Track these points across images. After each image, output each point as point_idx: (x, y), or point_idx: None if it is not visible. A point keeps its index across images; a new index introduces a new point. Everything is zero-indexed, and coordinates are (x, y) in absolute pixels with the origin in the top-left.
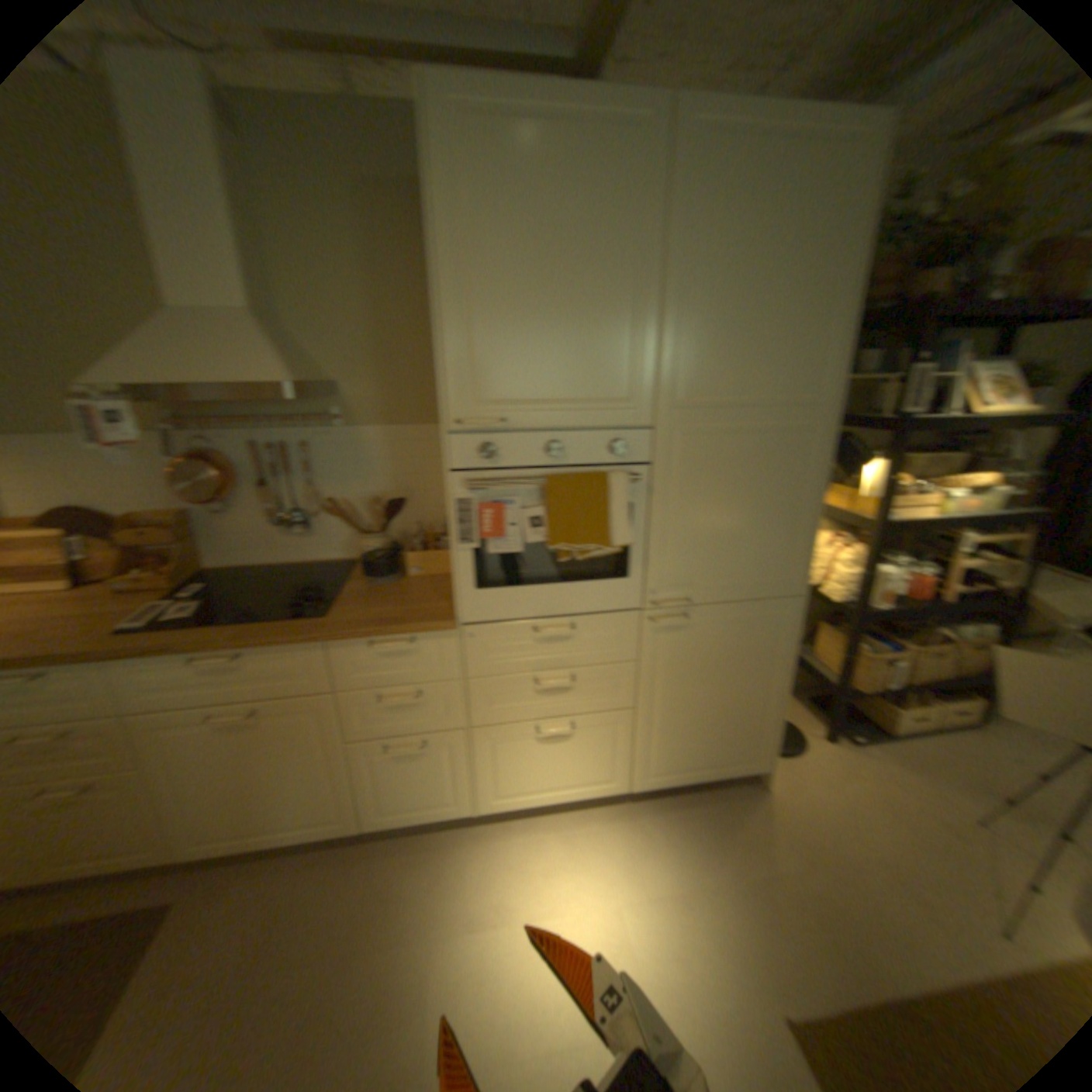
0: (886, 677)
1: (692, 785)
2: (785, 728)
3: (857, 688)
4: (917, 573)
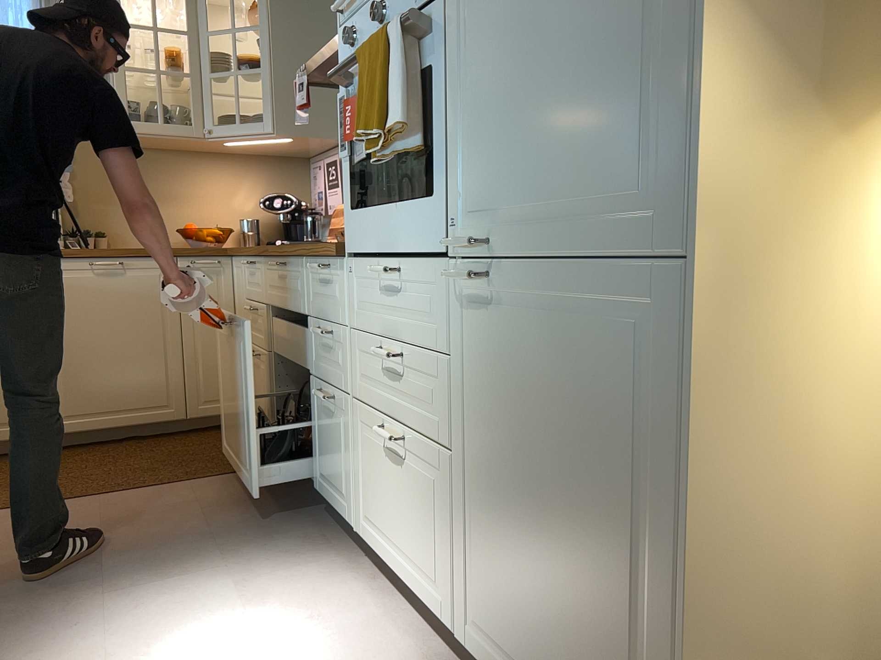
0: None
1: None
2: None
3: None
4: None
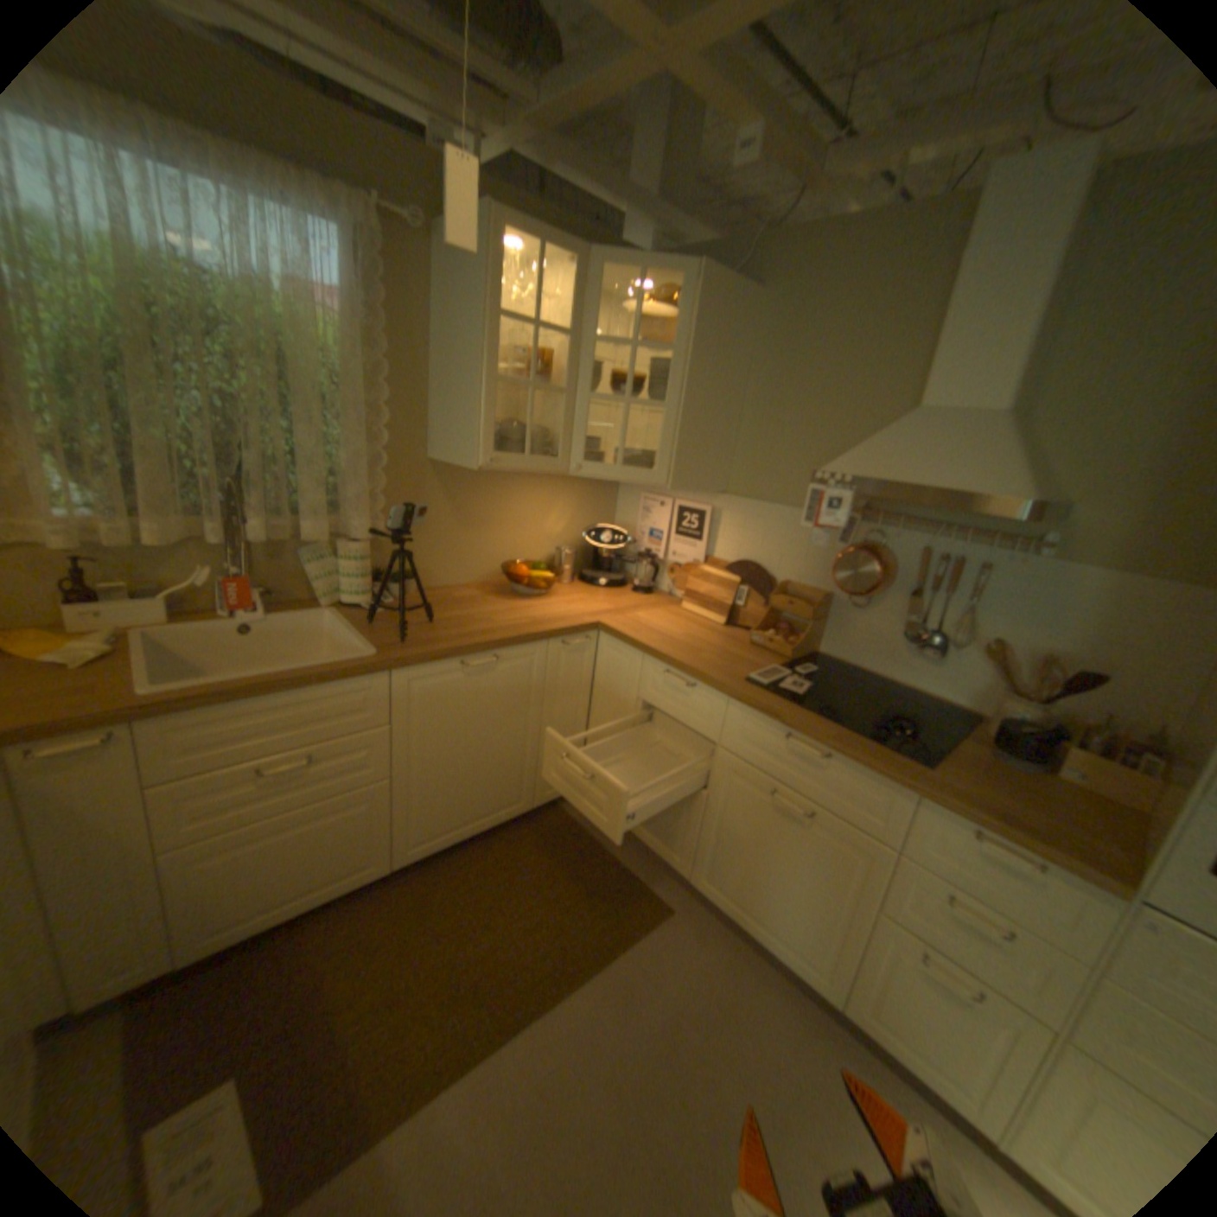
0: None
1: None
2: None
3: None
4: None
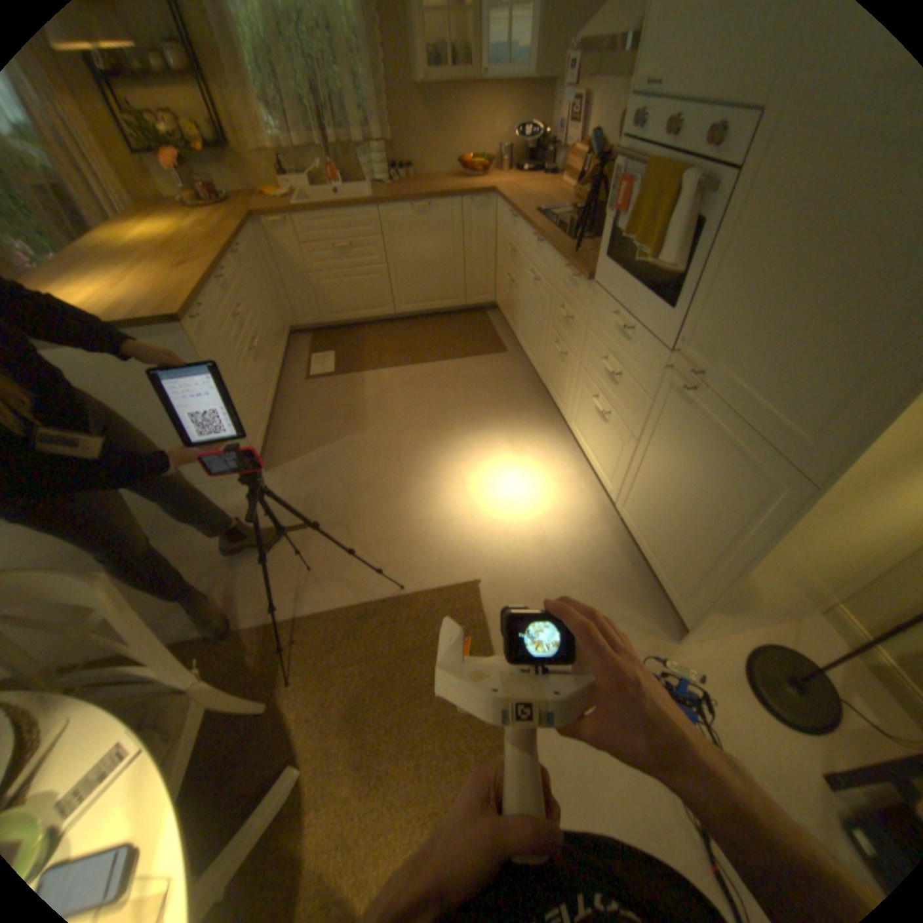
0: None
1: (639, 551)
2: (713, 609)
3: None
4: None
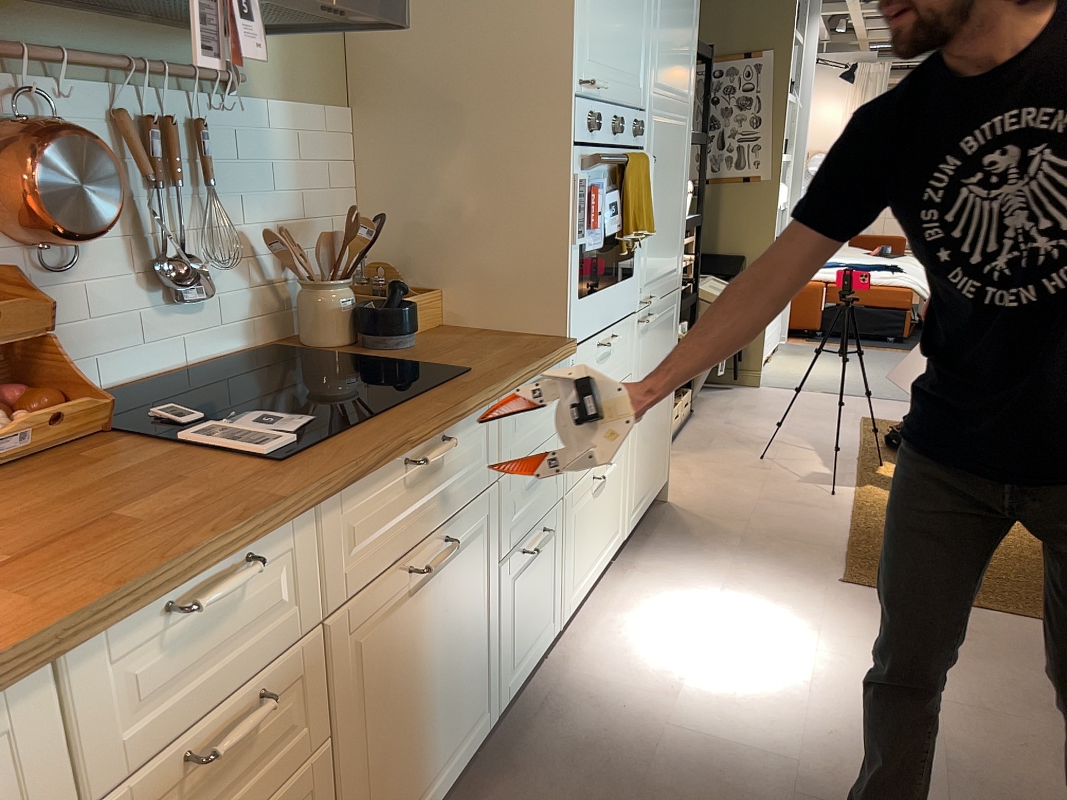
0: None
1: (644, 512)
2: (673, 426)
3: None
4: None
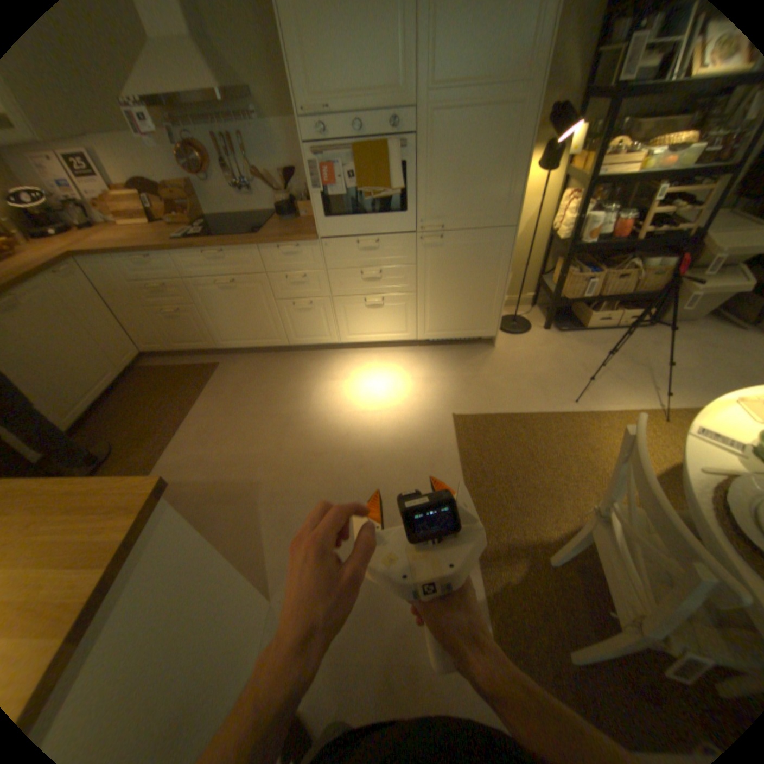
0: (581, 288)
1: (449, 339)
2: (502, 311)
3: (564, 296)
4: (621, 218)
